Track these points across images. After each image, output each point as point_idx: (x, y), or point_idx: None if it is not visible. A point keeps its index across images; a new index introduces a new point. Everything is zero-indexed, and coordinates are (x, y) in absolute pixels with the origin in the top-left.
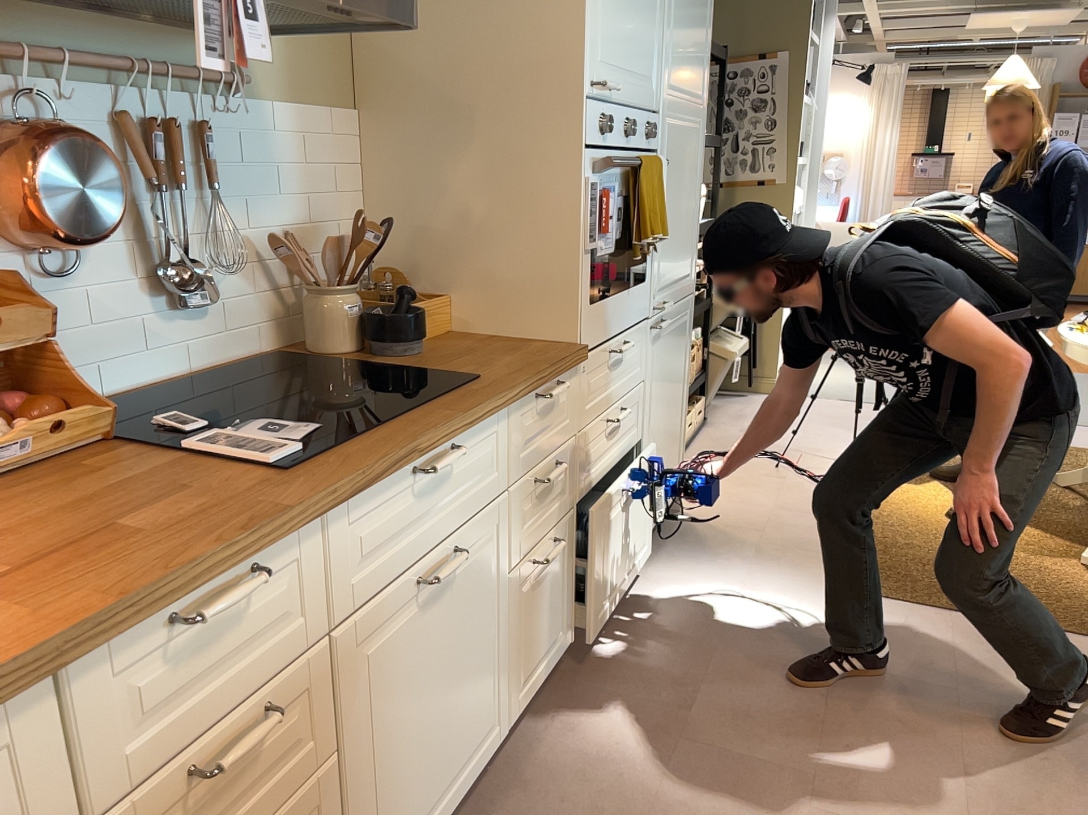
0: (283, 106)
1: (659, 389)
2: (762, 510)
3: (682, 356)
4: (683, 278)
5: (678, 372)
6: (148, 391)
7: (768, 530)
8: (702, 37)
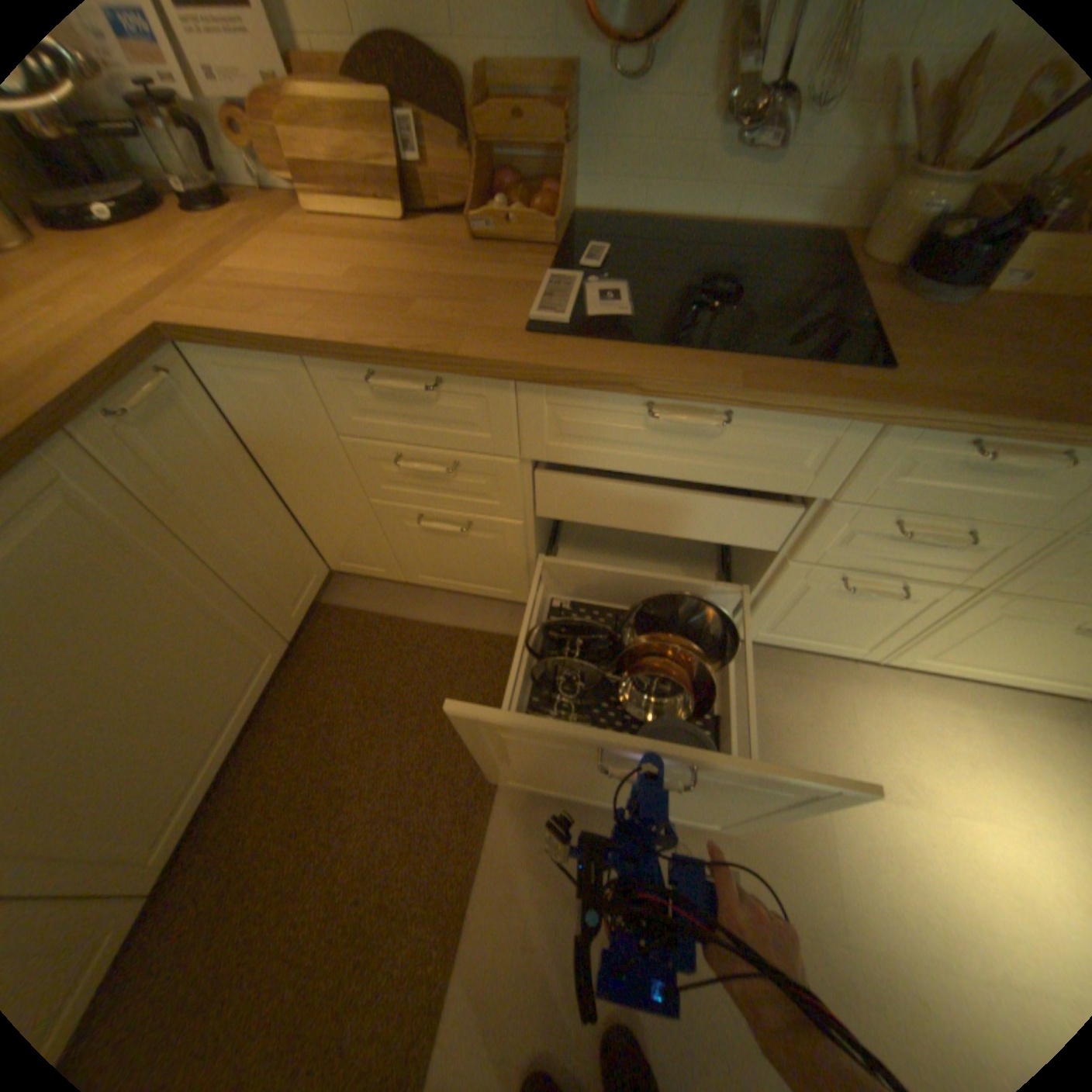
0: None
1: None
2: None
3: None
4: None
5: None
6: (678, 220)
7: None
8: None
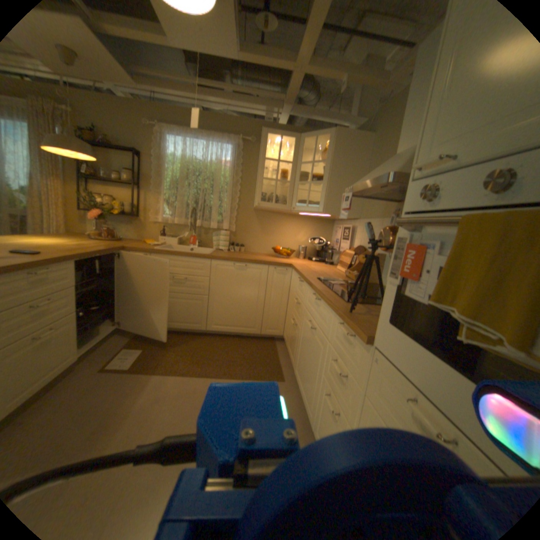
0: None
1: None
2: None
3: None
4: None
5: None
6: None
7: None
8: None
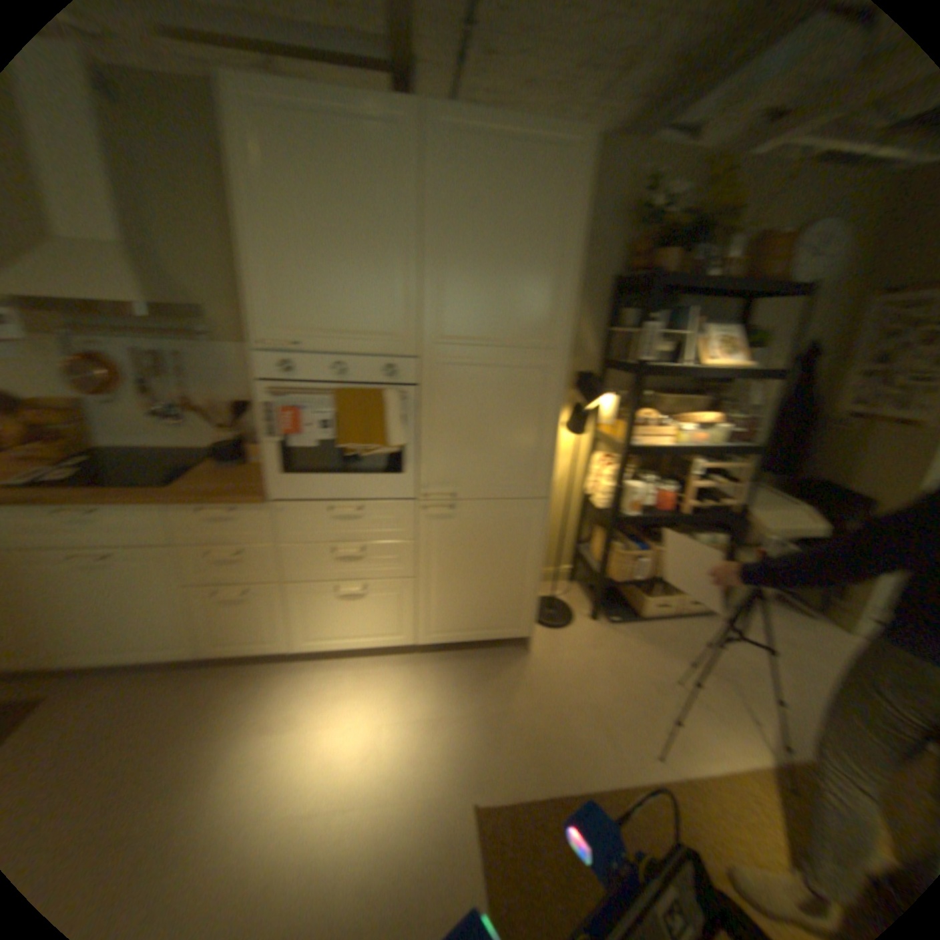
0: (223, 344)
1: (450, 553)
2: (578, 700)
3: (515, 541)
4: (509, 482)
5: (503, 551)
6: (141, 451)
7: (541, 713)
8: (541, 286)
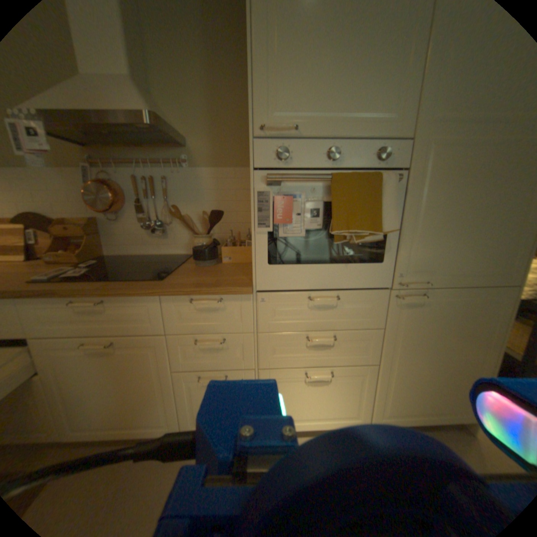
0: (204, 167)
1: (419, 342)
2: None
3: (484, 330)
4: (489, 270)
5: (471, 340)
6: (140, 257)
7: None
8: None
